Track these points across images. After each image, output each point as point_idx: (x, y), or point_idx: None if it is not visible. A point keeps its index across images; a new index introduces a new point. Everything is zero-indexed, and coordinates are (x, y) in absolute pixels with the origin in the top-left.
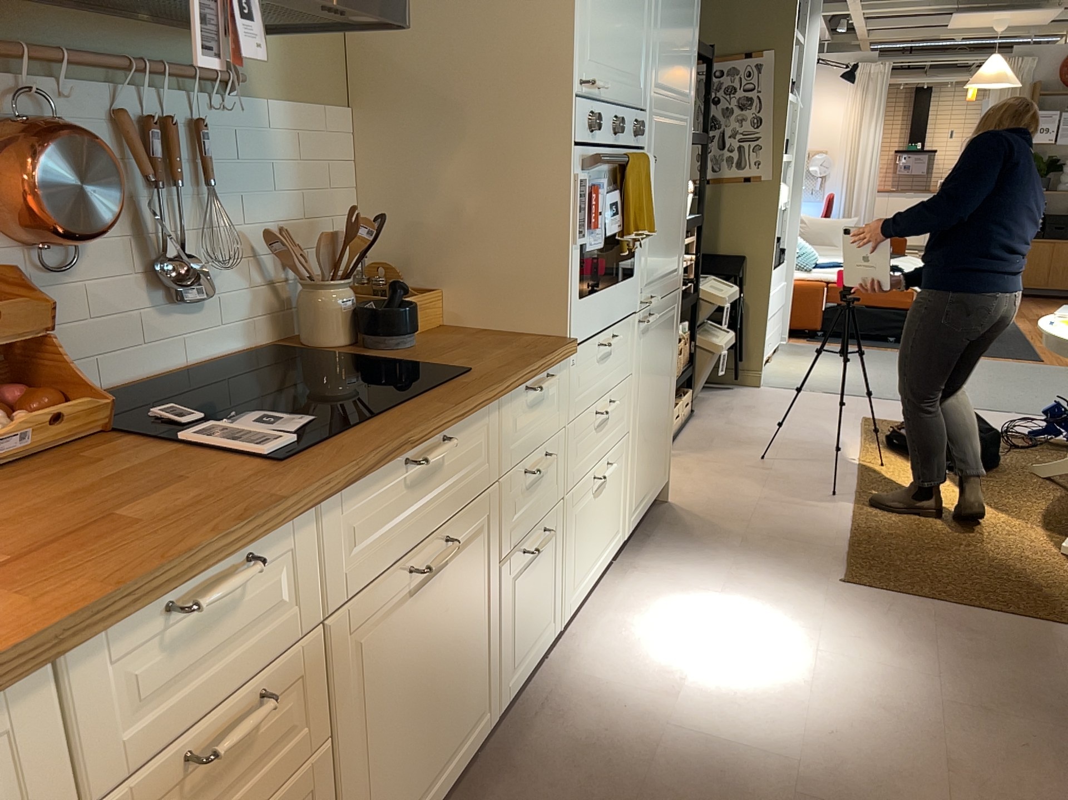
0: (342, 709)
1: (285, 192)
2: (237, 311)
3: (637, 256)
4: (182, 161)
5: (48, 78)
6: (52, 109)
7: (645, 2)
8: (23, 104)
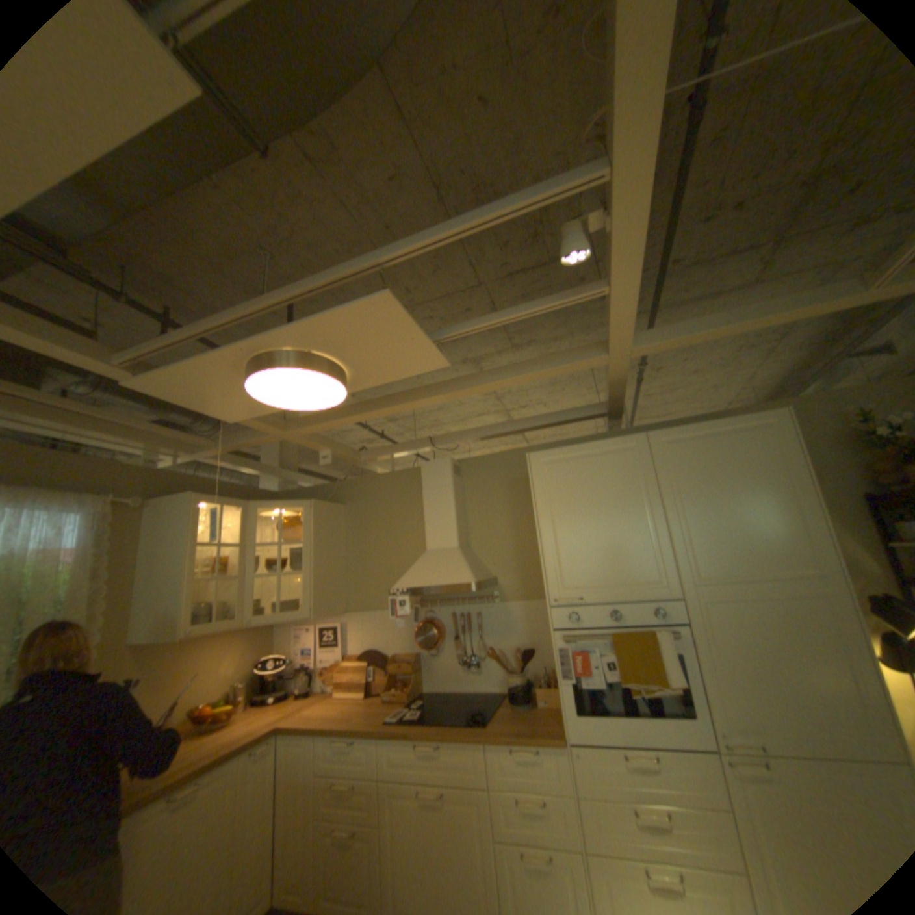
0: (384, 824)
1: (519, 635)
2: (495, 678)
3: (698, 705)
4: (468, 627)
5: (436, 607)
6: (436, 615)
7: (648, 538)
8: (430, 615)
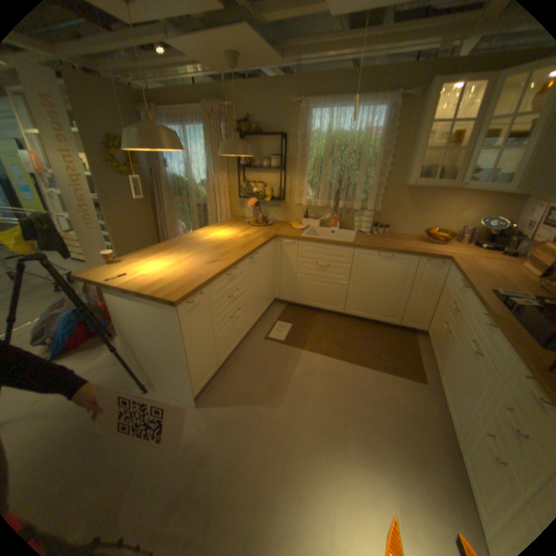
0: (460, 340)
1: None
2: None
3: None
4: None
5: None
6: None
7: None
8: None
